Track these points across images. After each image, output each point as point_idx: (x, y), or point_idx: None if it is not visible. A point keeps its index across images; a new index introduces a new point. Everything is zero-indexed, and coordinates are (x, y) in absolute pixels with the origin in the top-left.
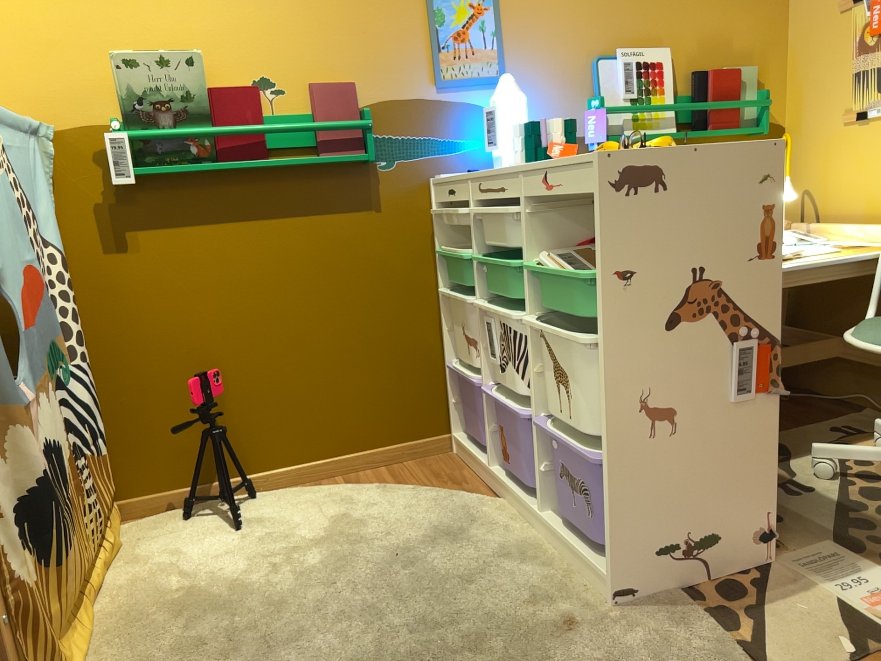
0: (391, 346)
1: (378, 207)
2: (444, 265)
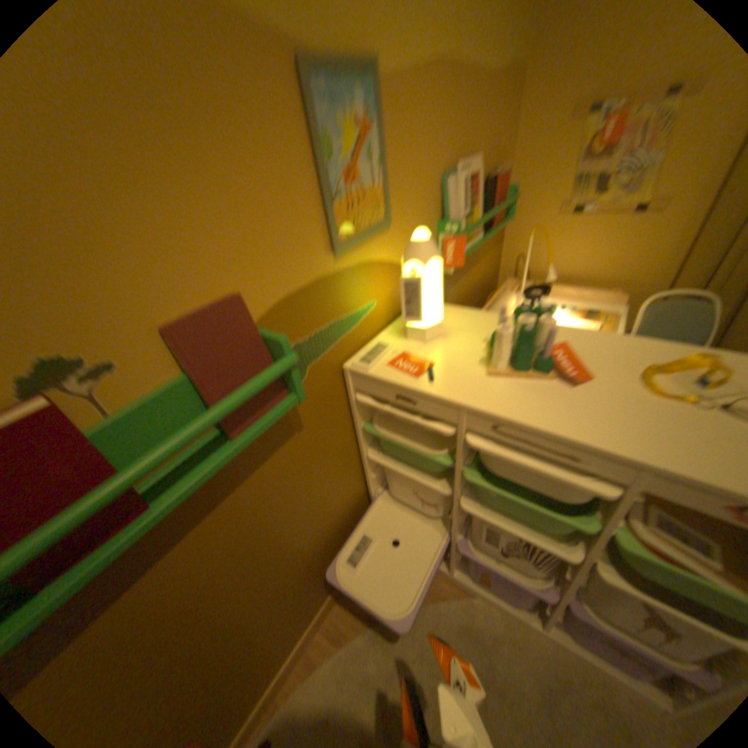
0: (333, 520)
1: (301, 425)
2: (365, 433)
